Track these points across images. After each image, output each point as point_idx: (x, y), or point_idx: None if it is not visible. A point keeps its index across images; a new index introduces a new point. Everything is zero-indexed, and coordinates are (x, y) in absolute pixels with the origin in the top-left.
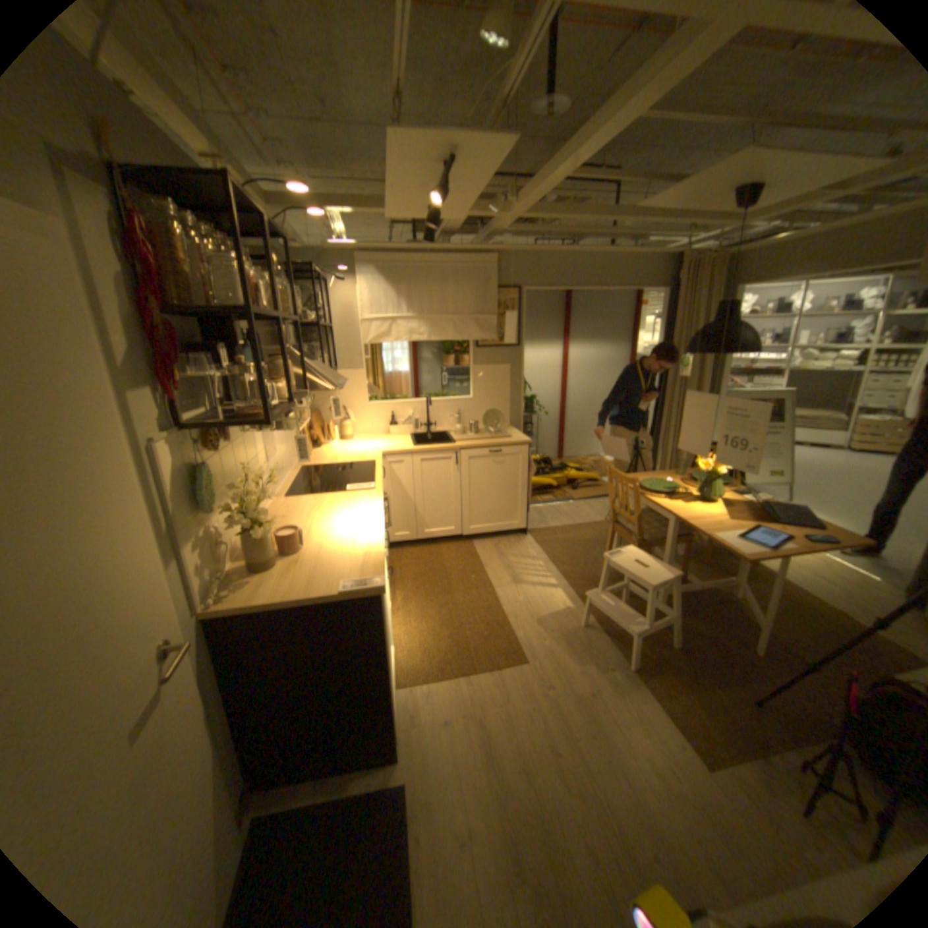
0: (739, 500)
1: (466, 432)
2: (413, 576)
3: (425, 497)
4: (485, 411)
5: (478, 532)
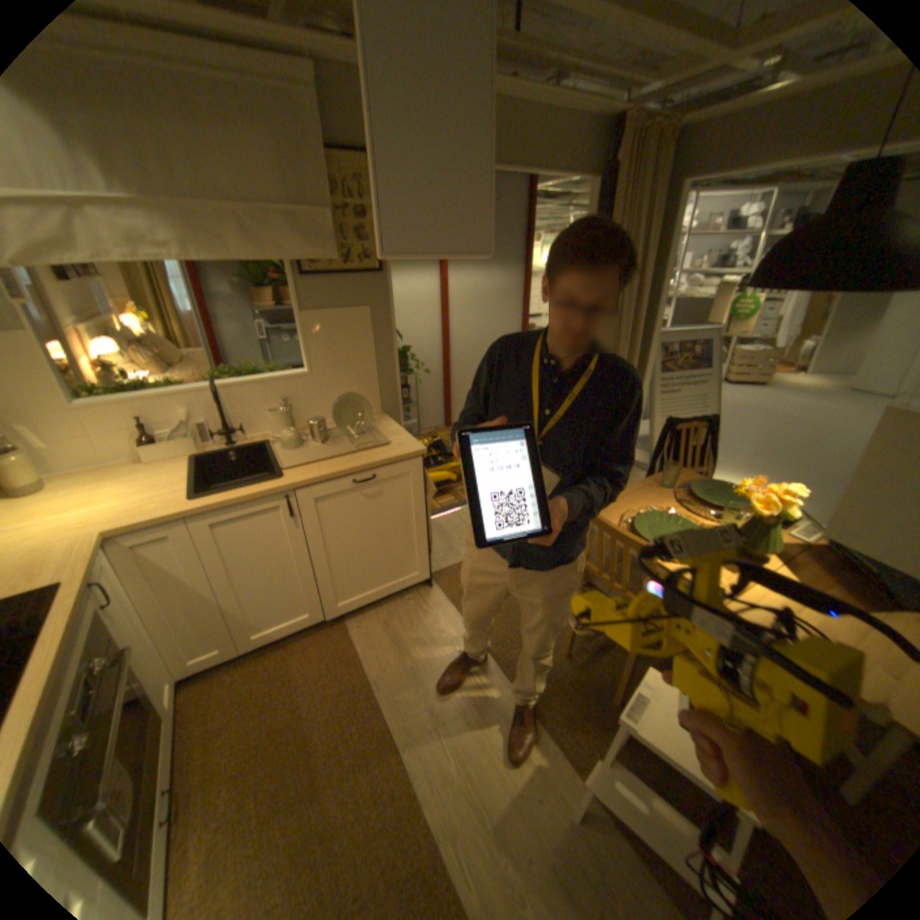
0: (793, 545)
1: (306, 437)
2: (232, 765)
3: (238, 585)
4: (337, 391)
5: (354, 608)
